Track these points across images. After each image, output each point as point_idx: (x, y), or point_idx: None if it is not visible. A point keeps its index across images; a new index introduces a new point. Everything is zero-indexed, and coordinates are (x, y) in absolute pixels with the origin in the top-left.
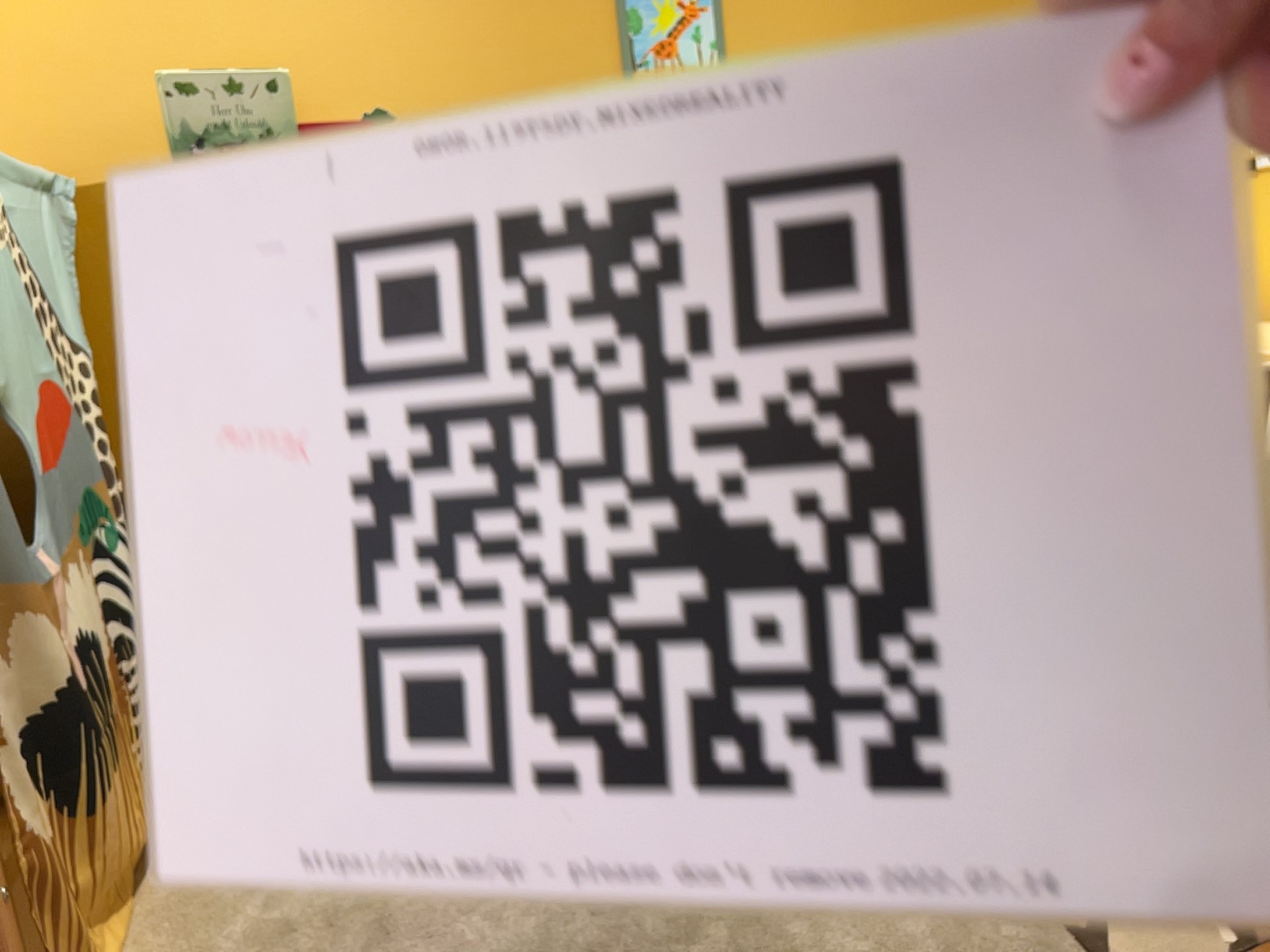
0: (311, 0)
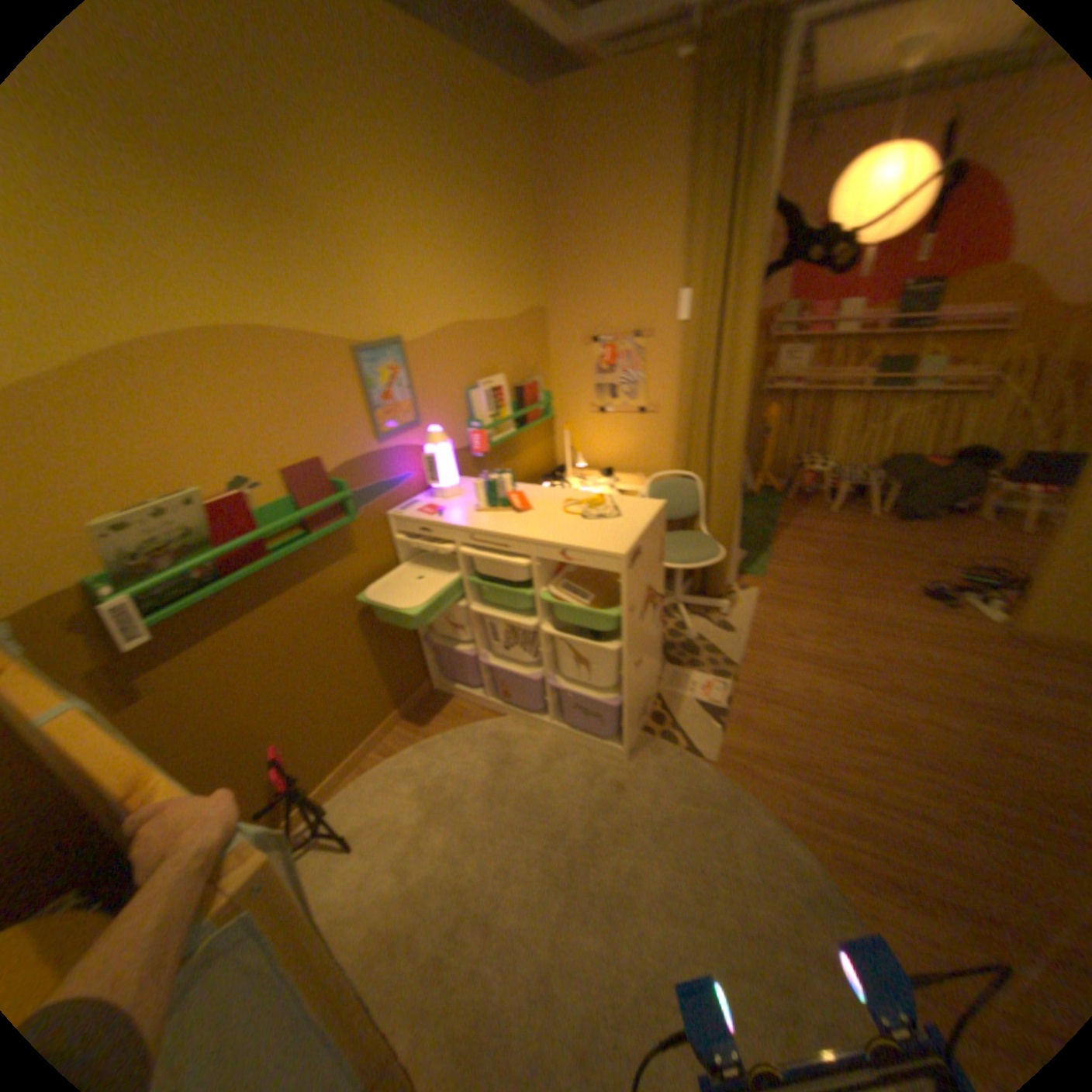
0: (164, 414)
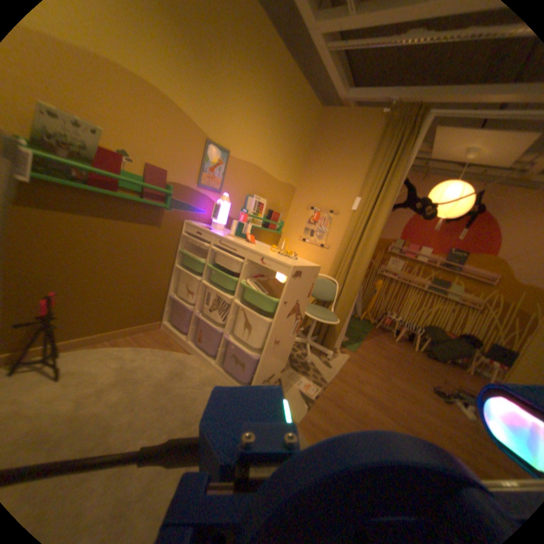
0: (110, 103)
